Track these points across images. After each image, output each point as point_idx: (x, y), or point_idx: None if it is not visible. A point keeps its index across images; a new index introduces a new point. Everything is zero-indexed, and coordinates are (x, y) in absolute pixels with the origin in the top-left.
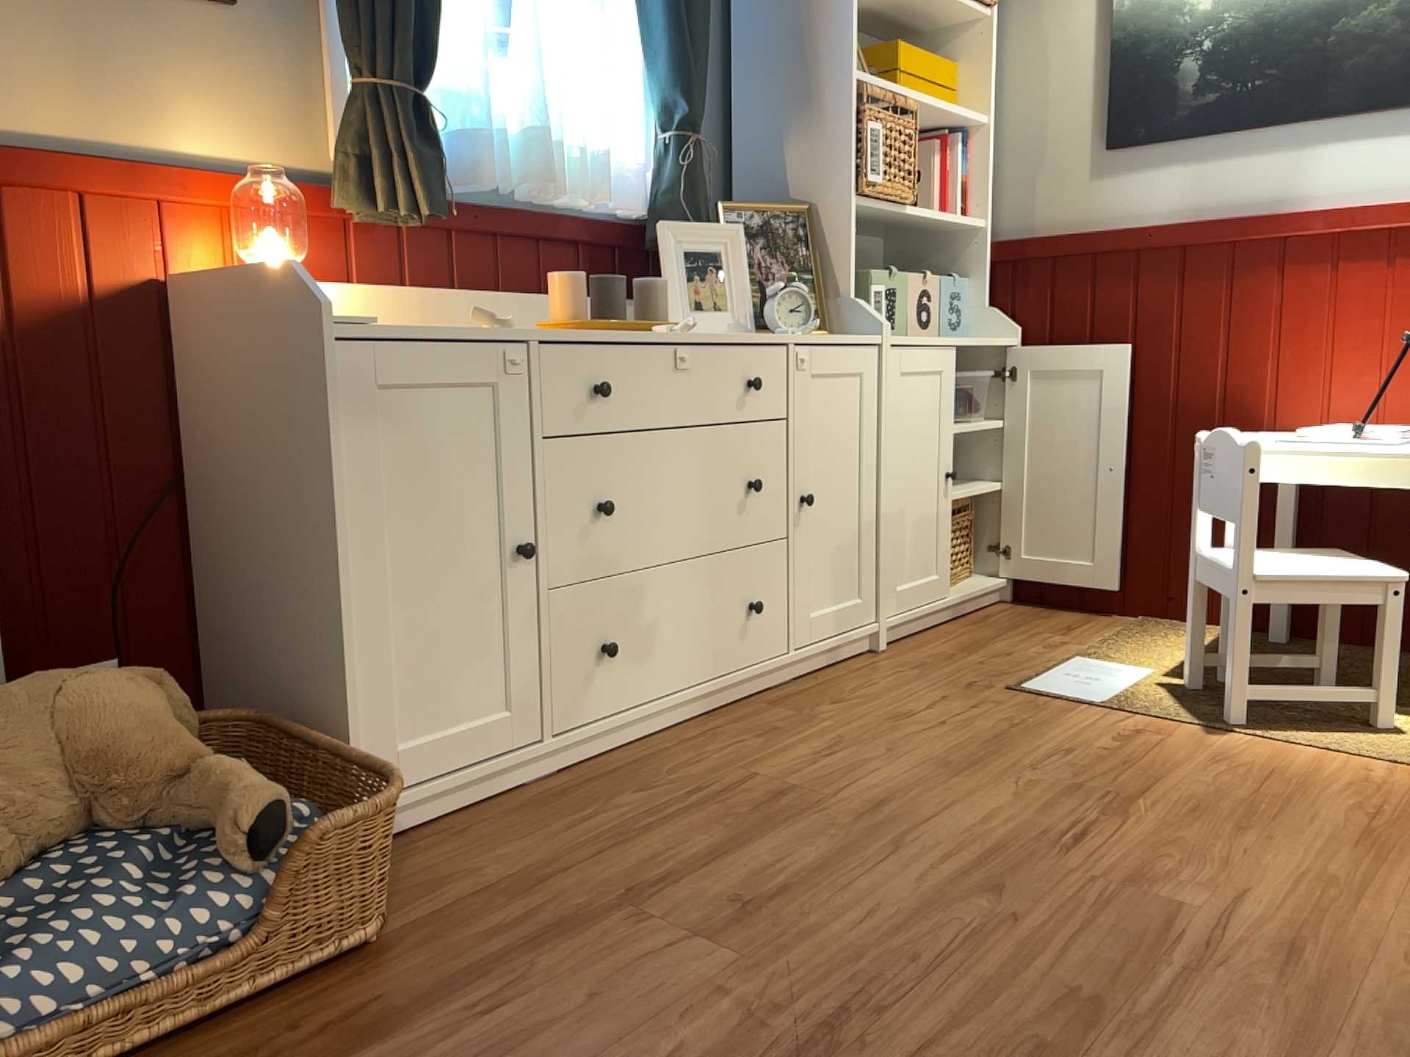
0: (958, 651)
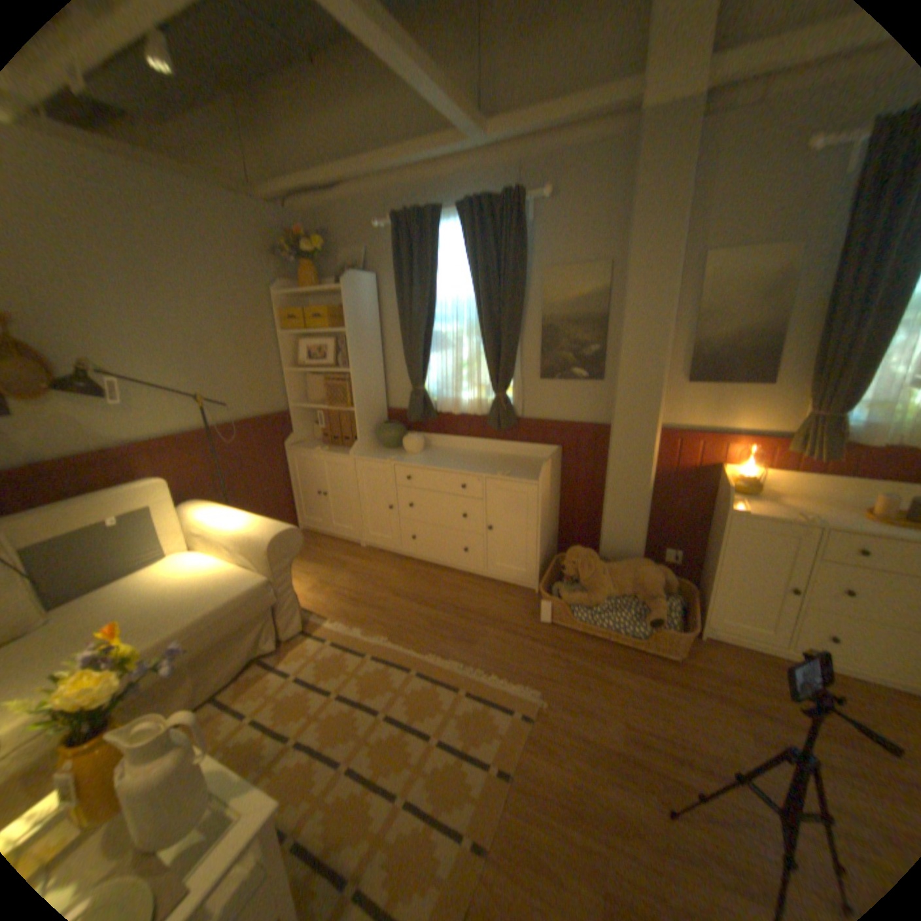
0: None
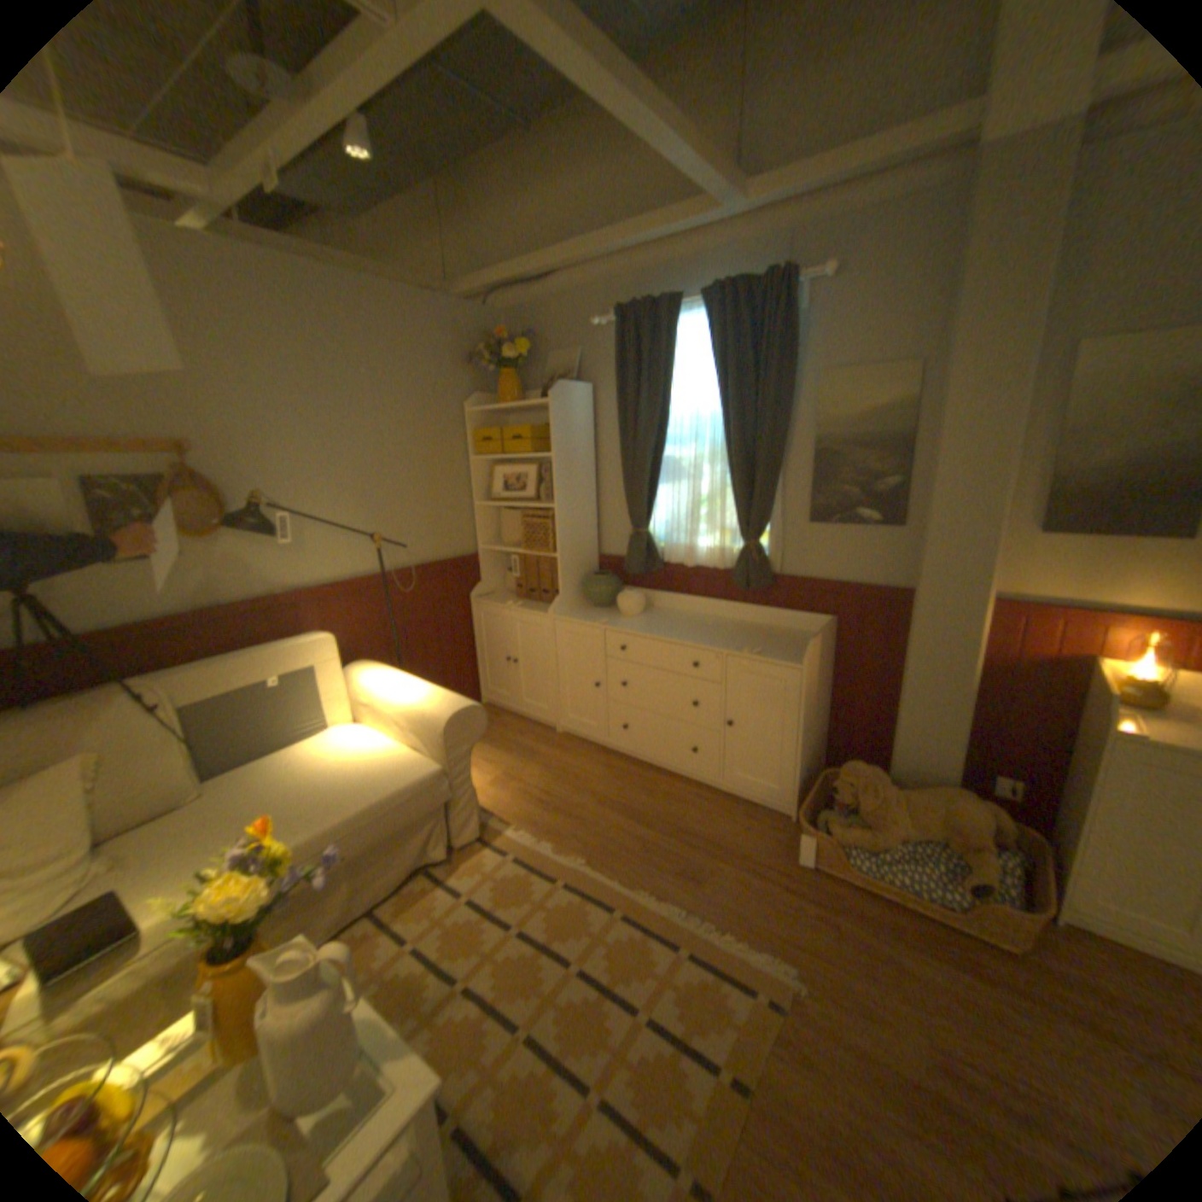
0: None
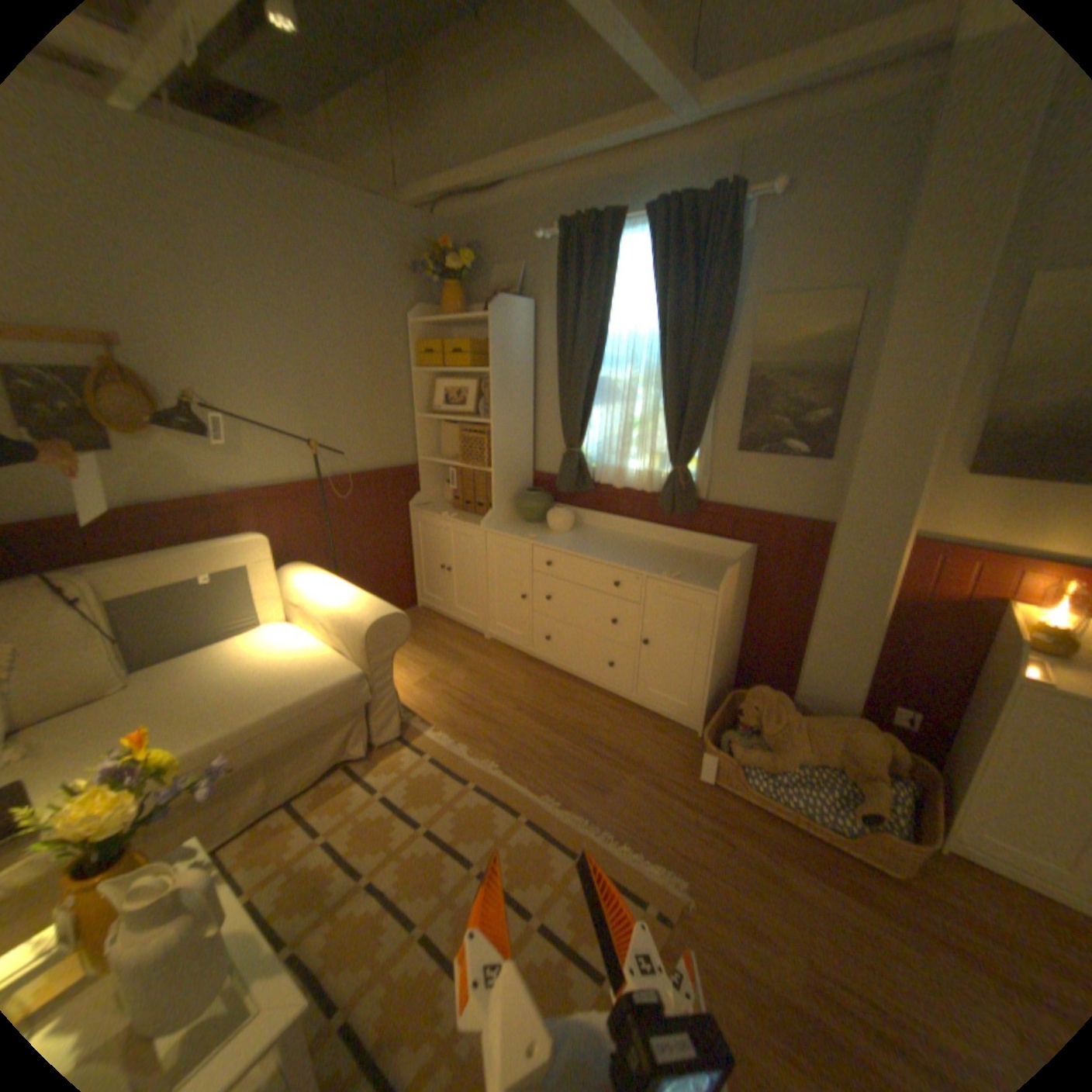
0: None
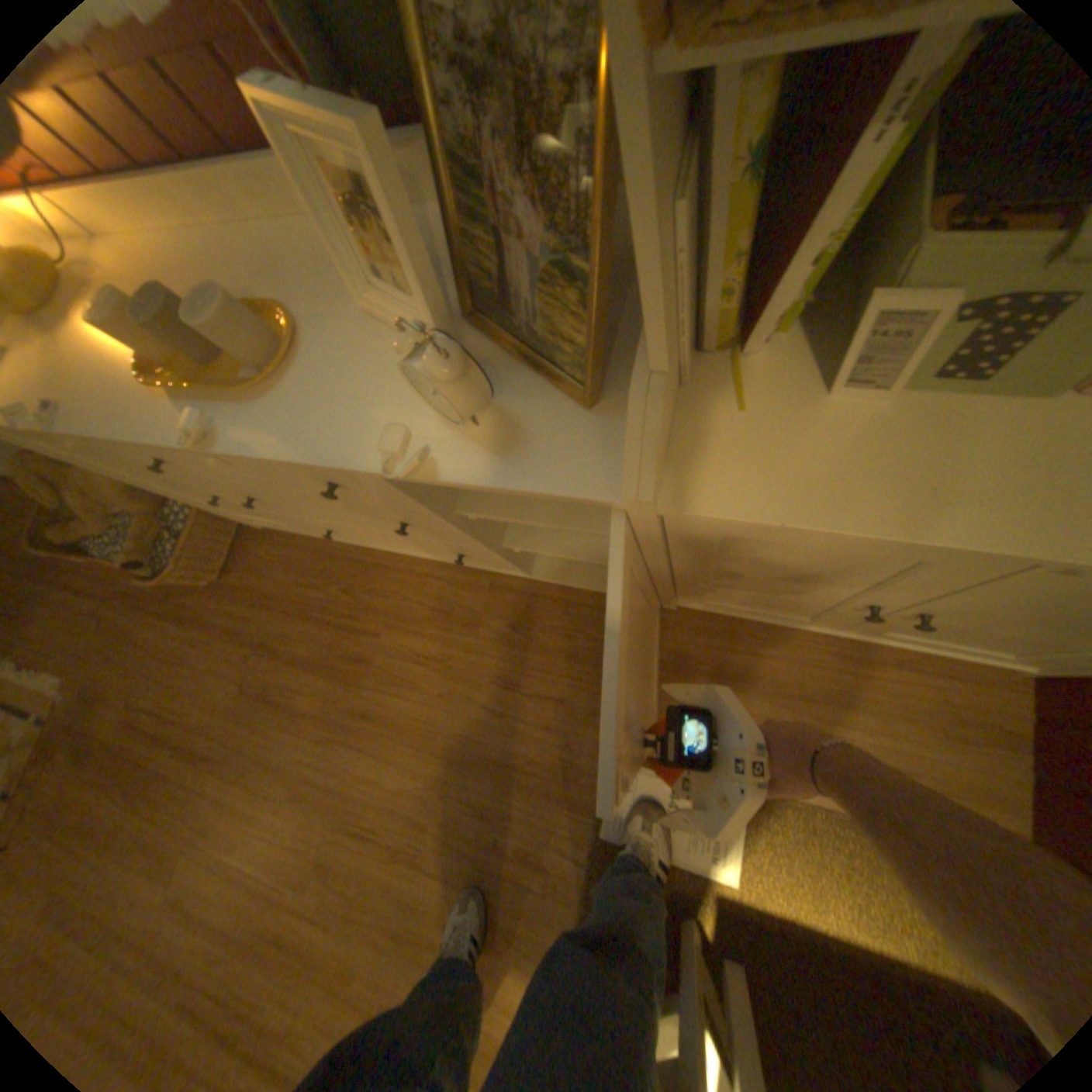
0: (710, 676)
